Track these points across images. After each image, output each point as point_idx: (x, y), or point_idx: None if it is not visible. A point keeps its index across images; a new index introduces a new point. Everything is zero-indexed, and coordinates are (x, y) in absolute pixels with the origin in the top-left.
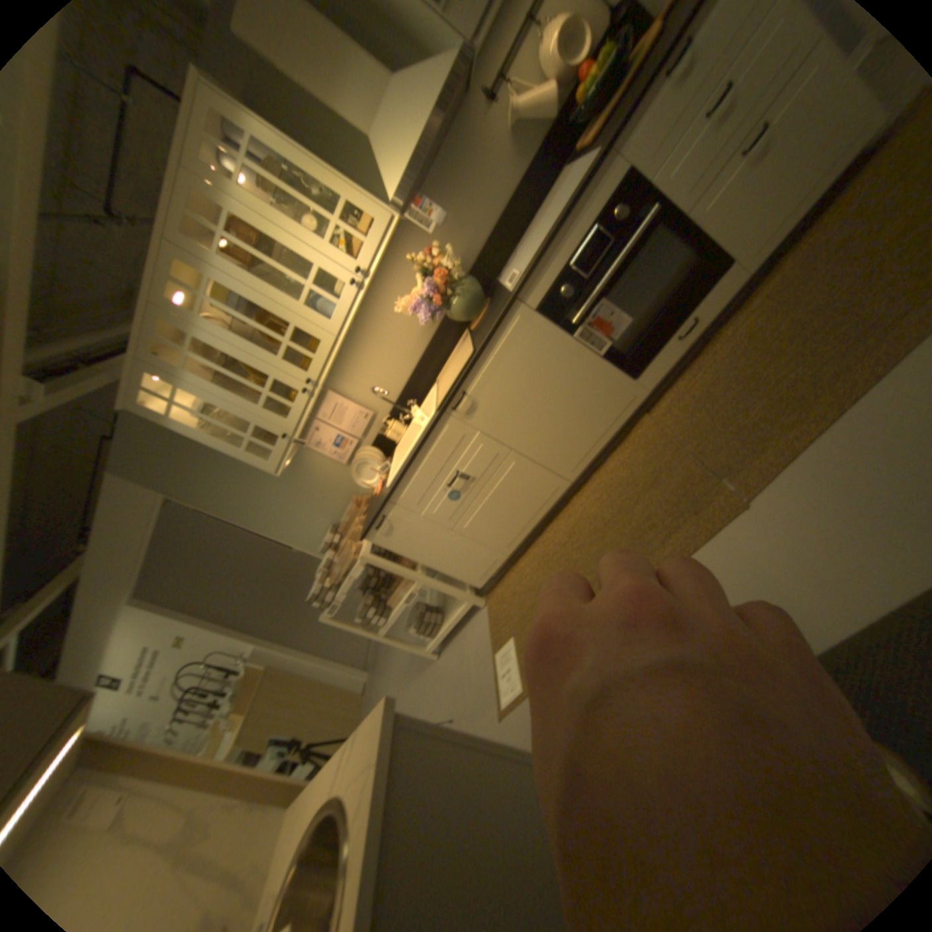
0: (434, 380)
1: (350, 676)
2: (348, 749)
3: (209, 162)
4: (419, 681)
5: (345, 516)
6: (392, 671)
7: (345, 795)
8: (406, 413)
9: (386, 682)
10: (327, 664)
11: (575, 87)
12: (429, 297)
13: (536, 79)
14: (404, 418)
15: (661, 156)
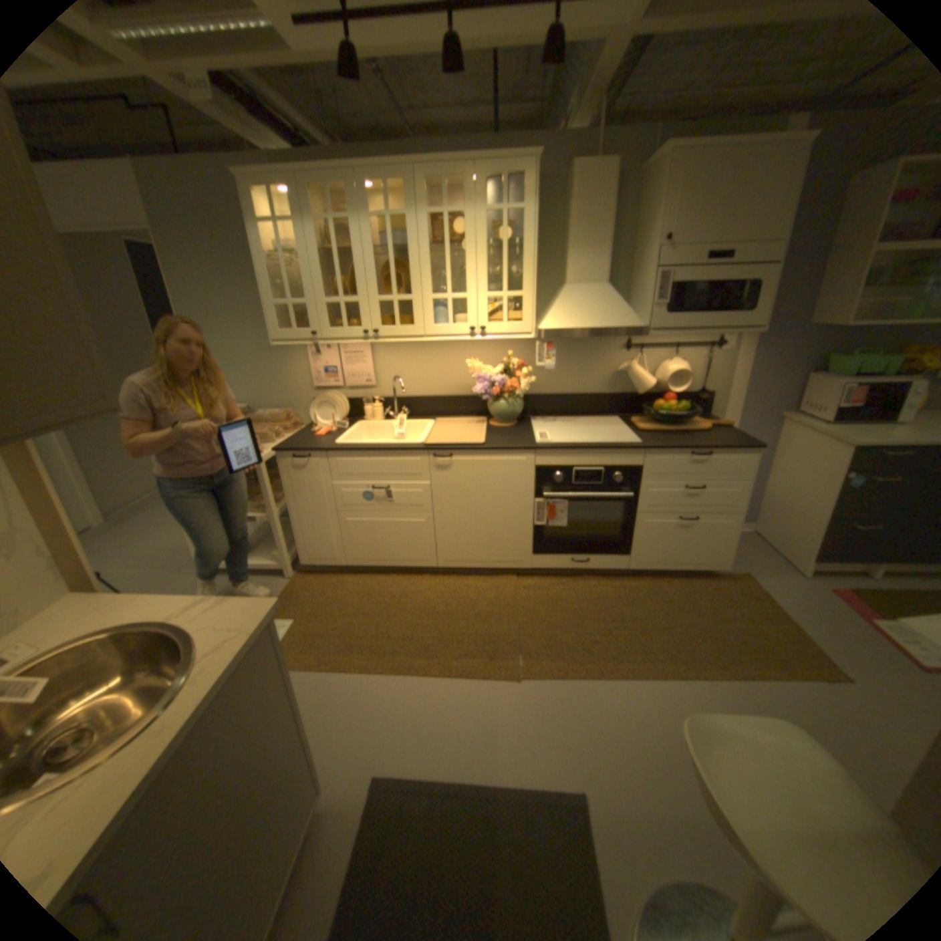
0: (433, 416)
1: (86, 510)
2: (211, 606)
3: (485, 174)
4: (164, 578)
5: (265, 412)
6: (138, 545)
7: (198, 635)
8: (392, 409)
9: (121, 548)
10: (81, 481)
11: (659, 393)
12: (492, 383)
13: (651, 368)
14: (388, 411)
15: (655, 478)
